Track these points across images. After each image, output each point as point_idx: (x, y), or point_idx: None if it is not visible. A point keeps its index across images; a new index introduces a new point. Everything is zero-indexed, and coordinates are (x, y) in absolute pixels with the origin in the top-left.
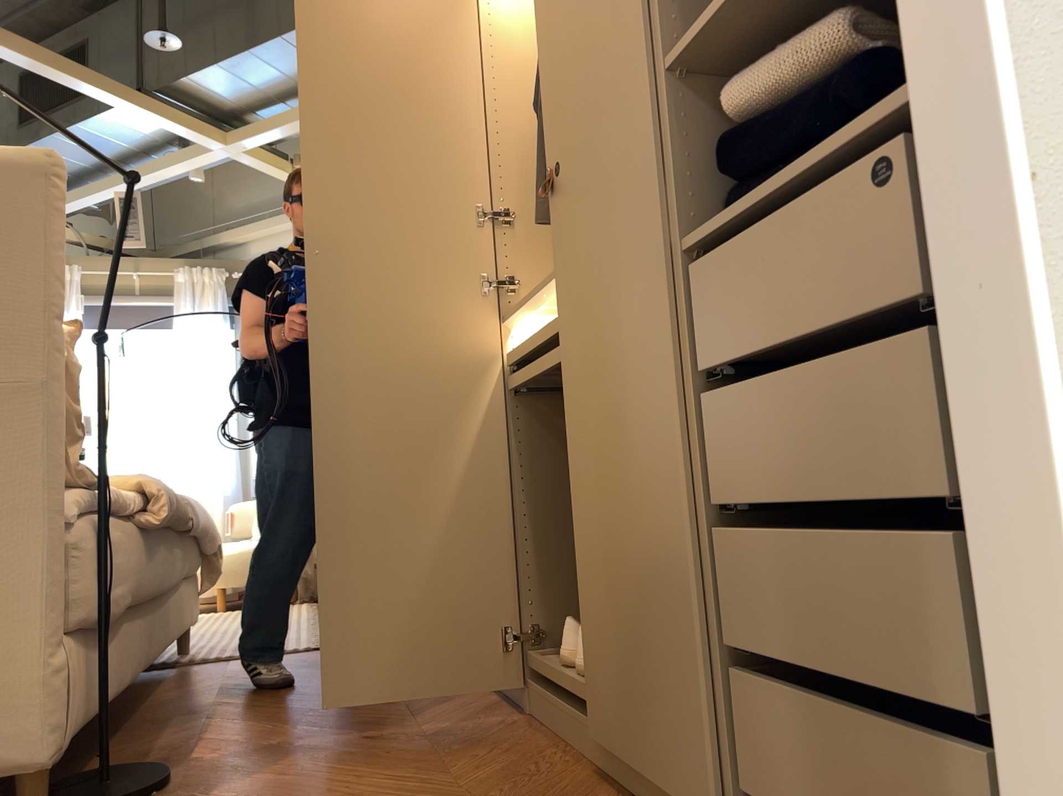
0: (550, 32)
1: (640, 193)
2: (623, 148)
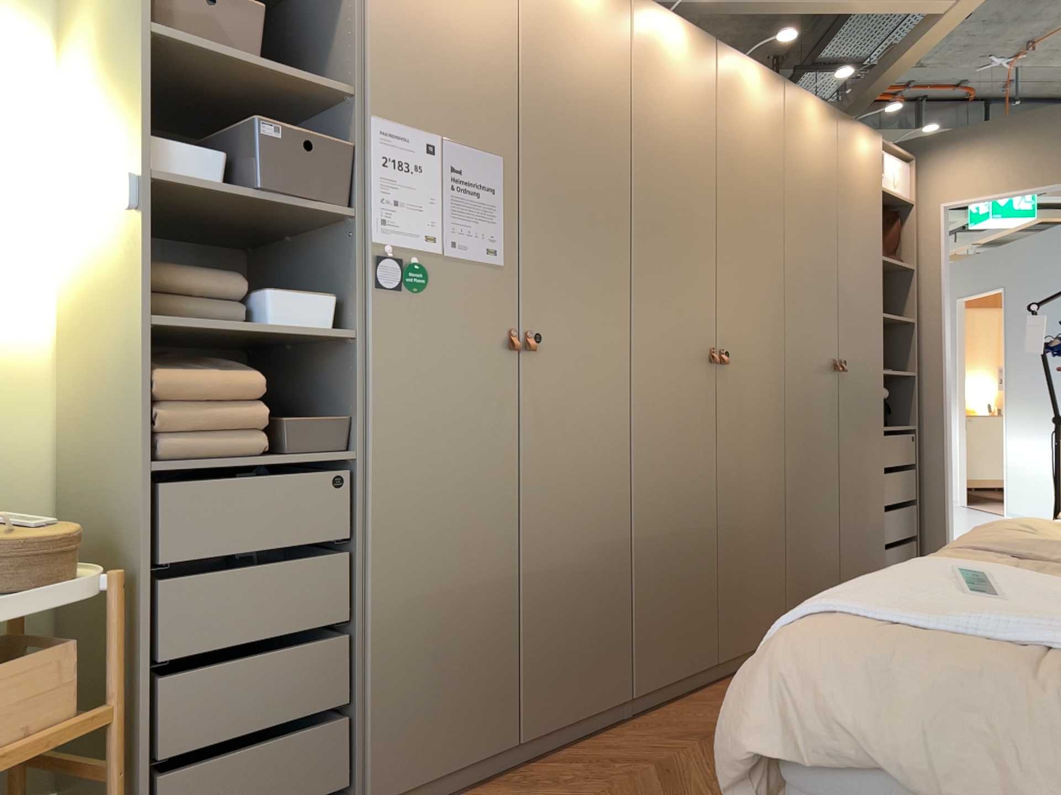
0: (841, 292)
1: (874, 401)
2: (870, 381)
